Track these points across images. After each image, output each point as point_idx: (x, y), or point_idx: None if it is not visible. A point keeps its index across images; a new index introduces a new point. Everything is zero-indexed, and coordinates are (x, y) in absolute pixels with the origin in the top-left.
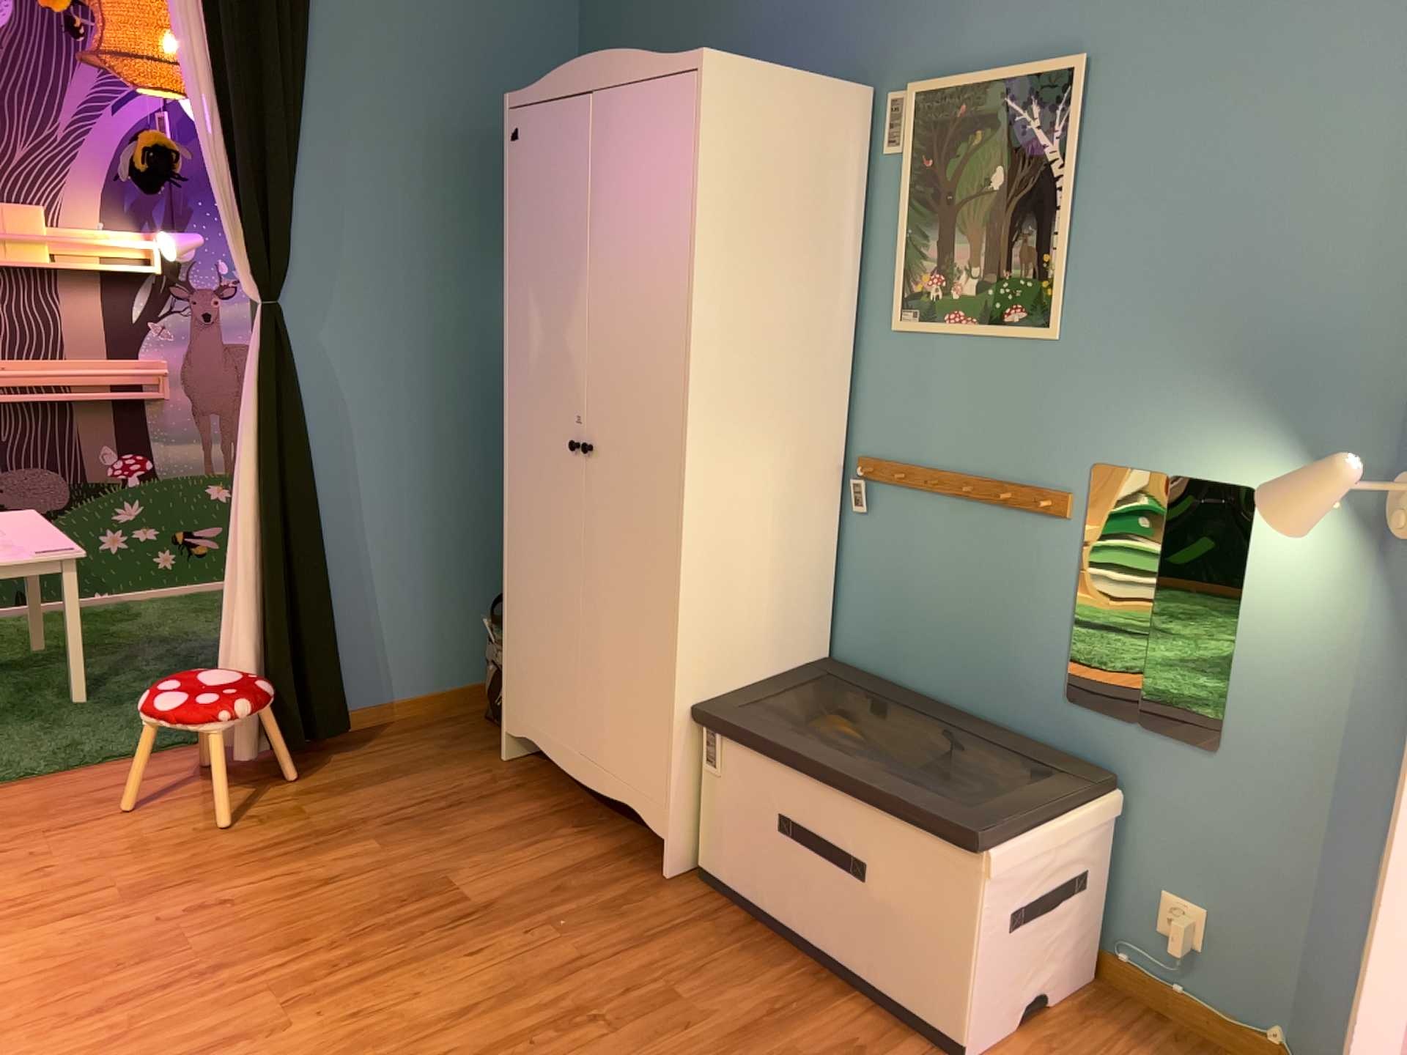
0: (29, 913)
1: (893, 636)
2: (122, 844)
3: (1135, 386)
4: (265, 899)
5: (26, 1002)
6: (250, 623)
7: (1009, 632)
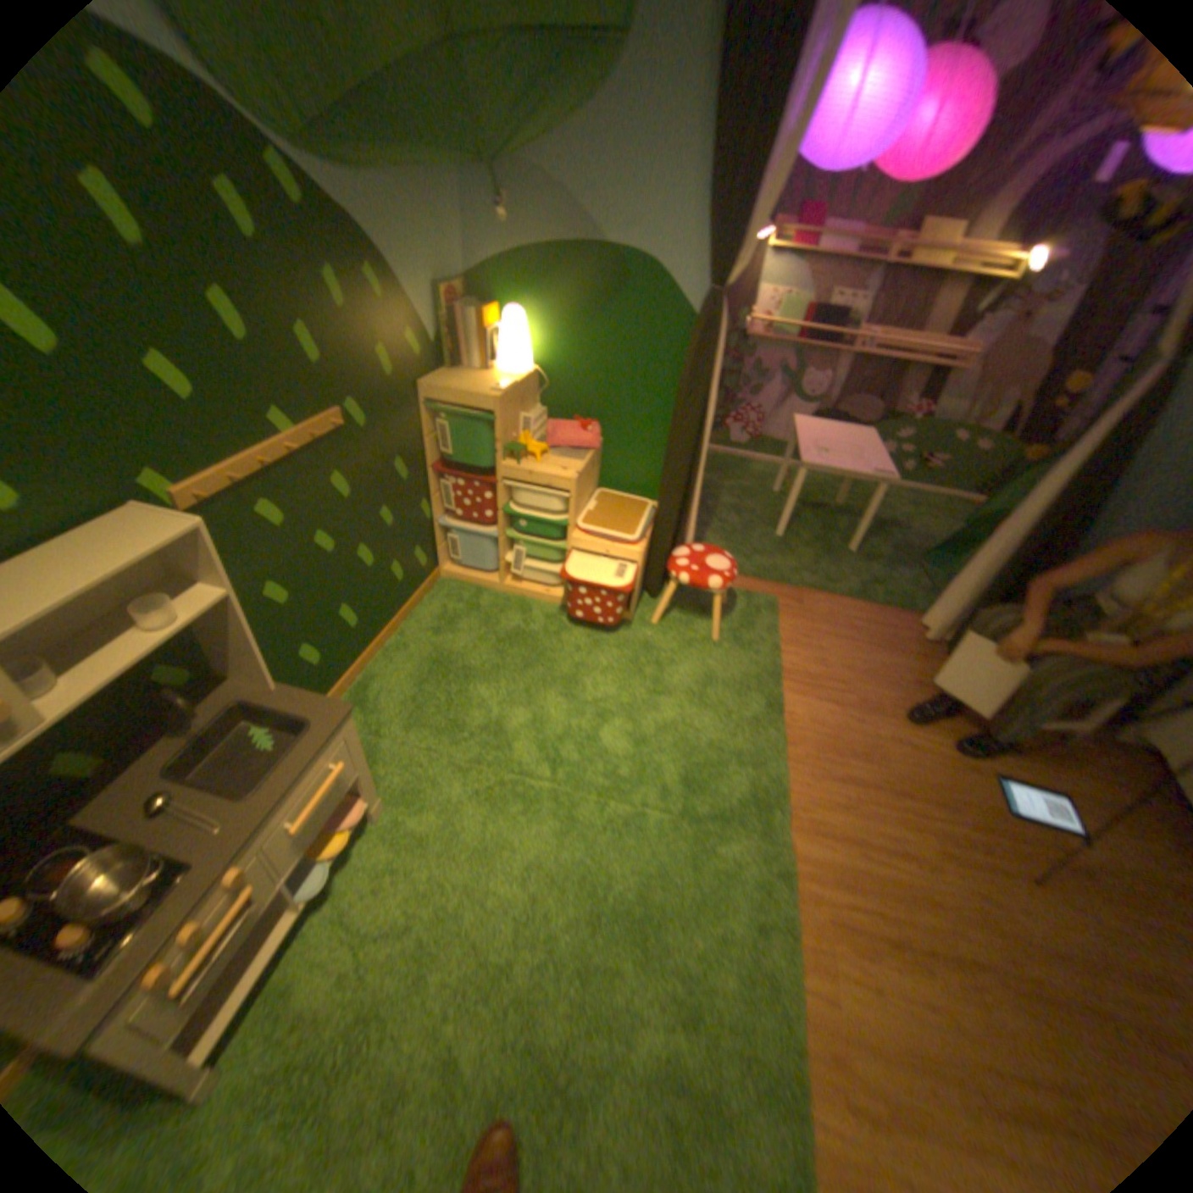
0: (814, 688)
1: None
2: (861, 667)
3: None
4: (934, 760)
5: (809, 748)
6: (988, 576)
7: None
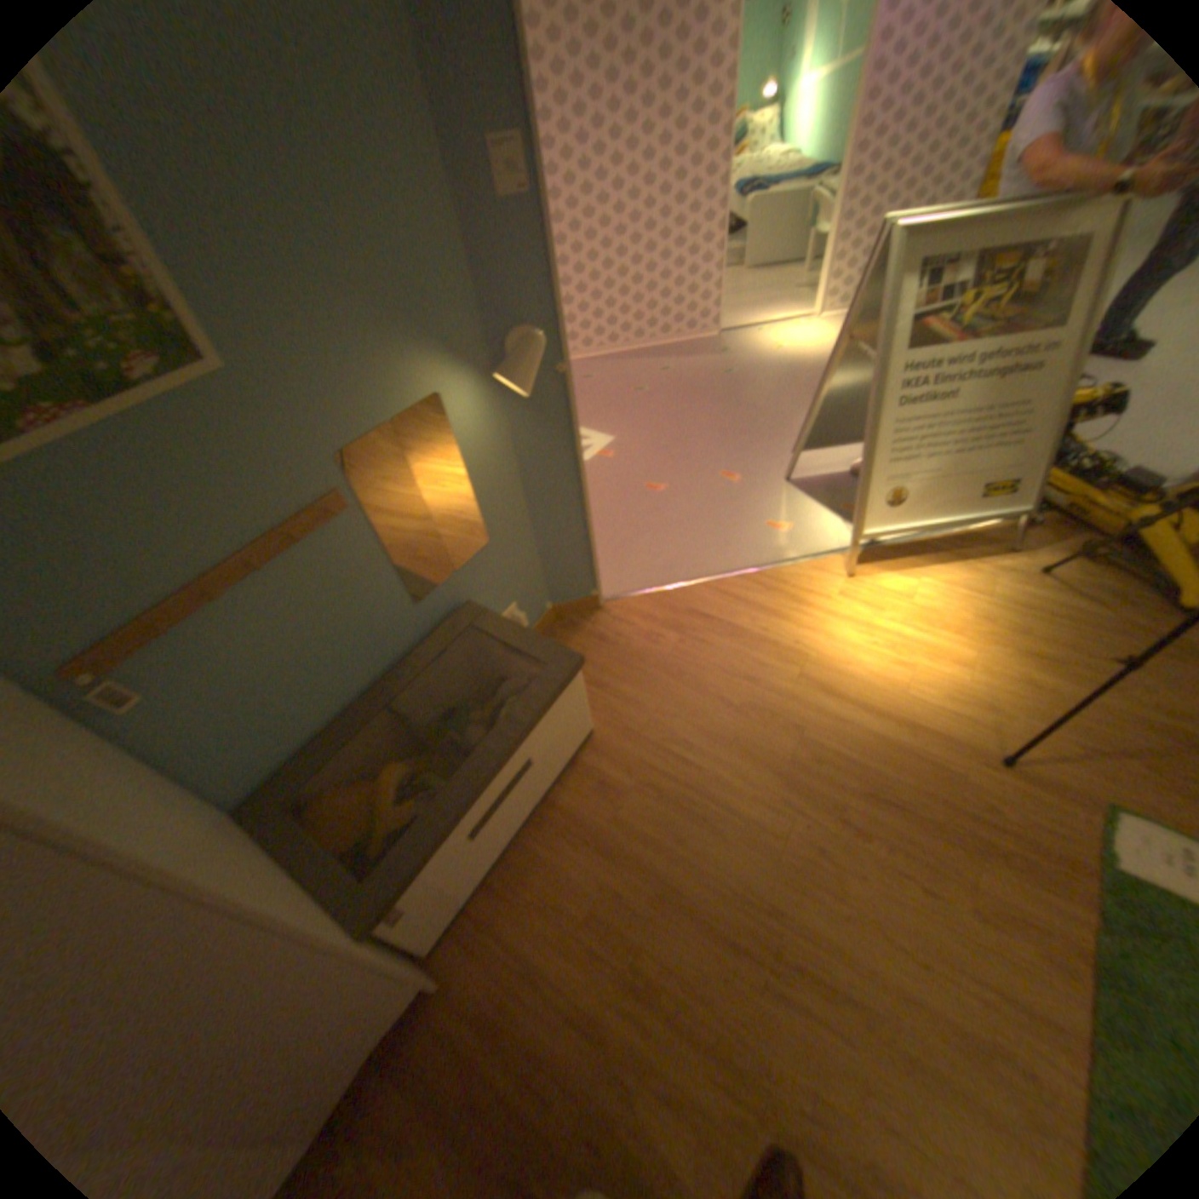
0: None
1: (267, 728)
2: None
3: (322, 367)
4: None
5: None
6: None
7: (356, 613)
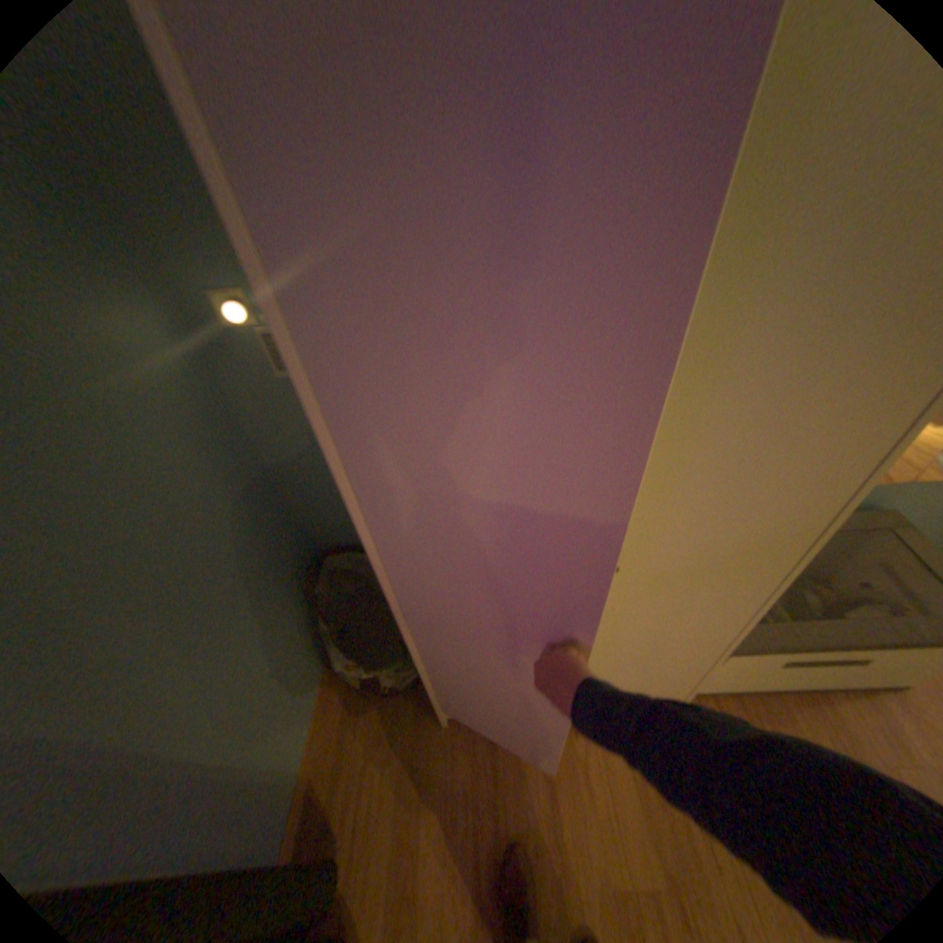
0: None
1: None
2: None
3: None
4: None
5: None
6: None
7: None
